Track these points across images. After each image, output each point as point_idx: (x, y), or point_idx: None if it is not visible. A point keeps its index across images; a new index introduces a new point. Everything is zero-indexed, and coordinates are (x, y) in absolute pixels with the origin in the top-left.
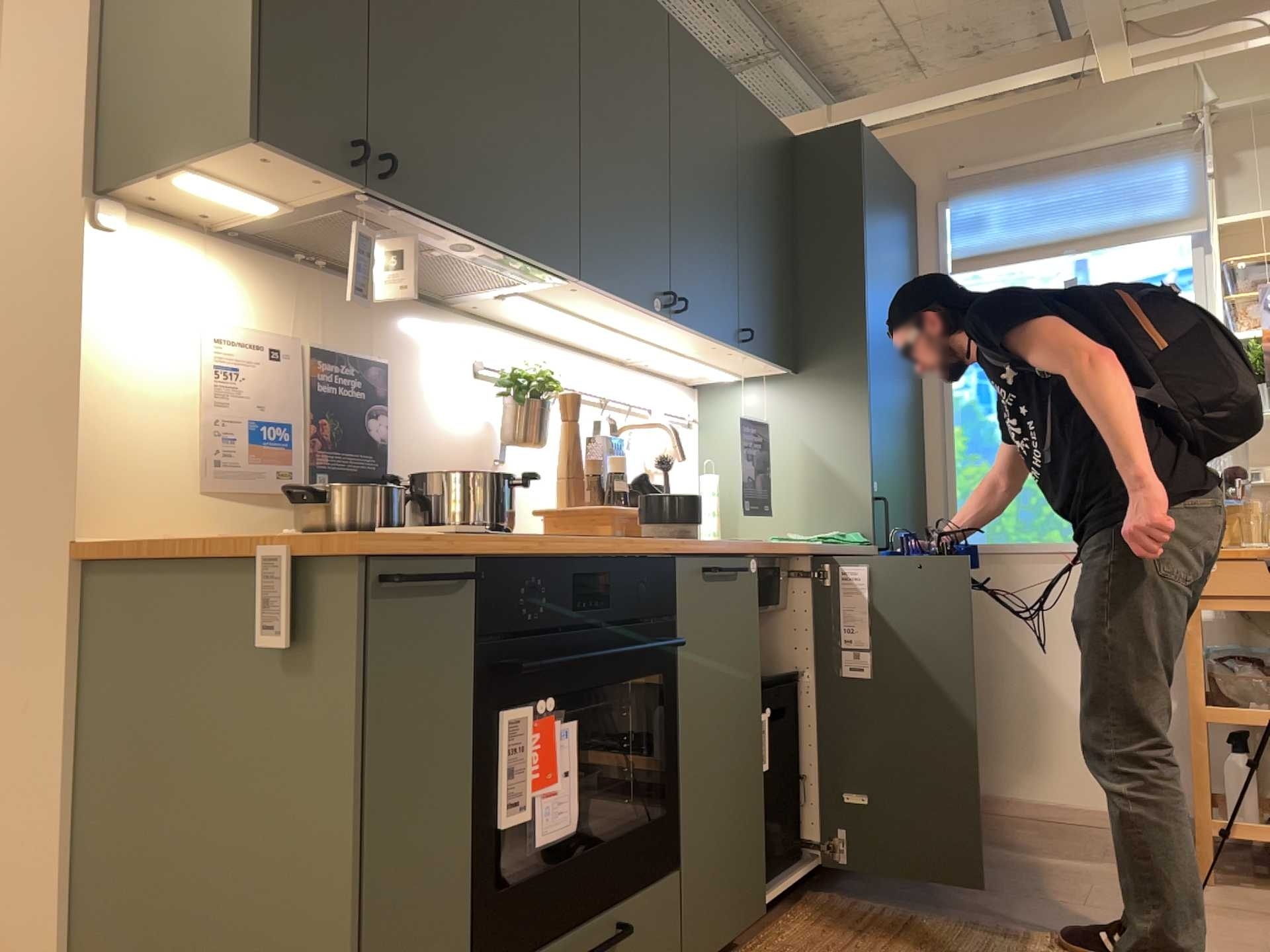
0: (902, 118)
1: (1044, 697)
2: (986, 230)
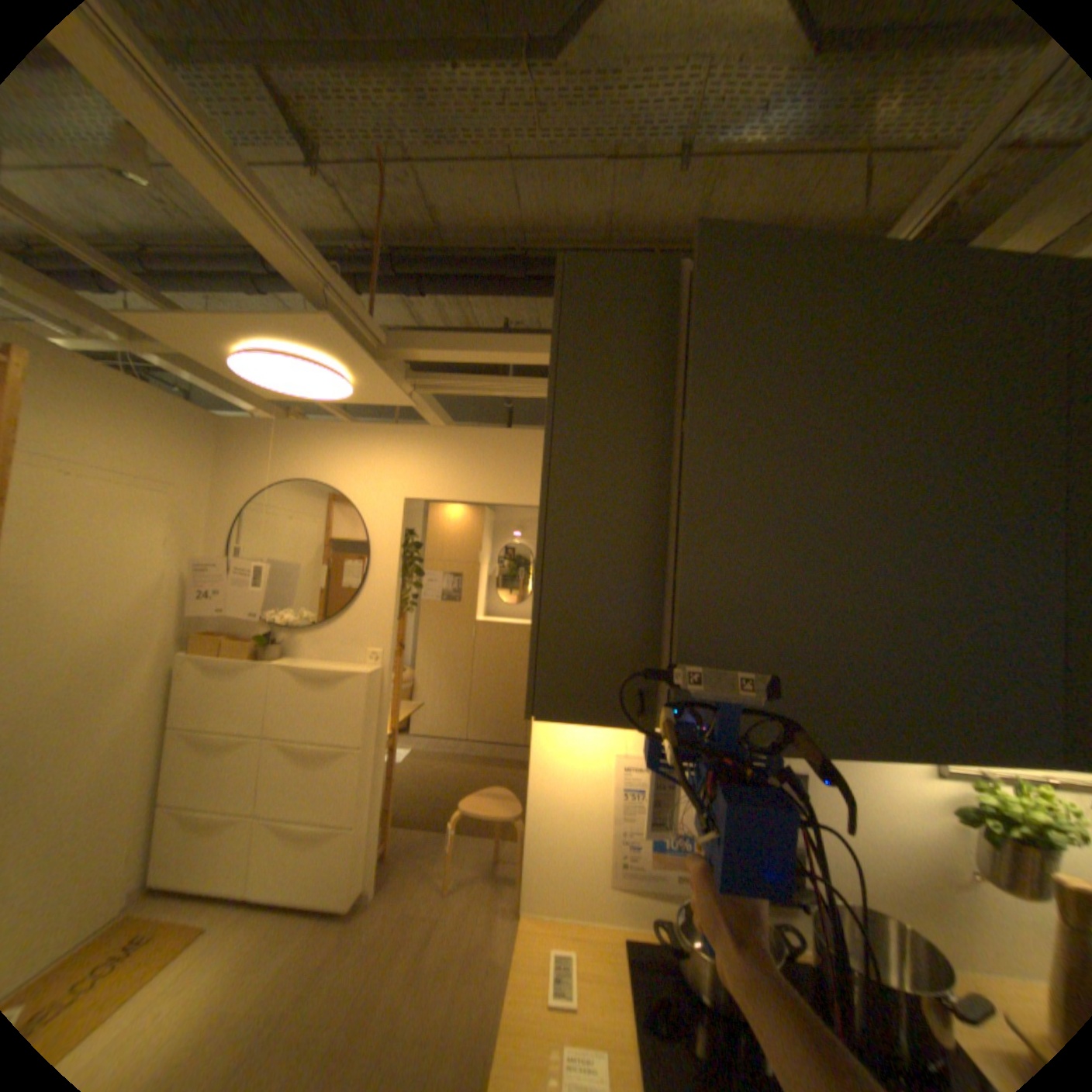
0: None
1: None
2: None
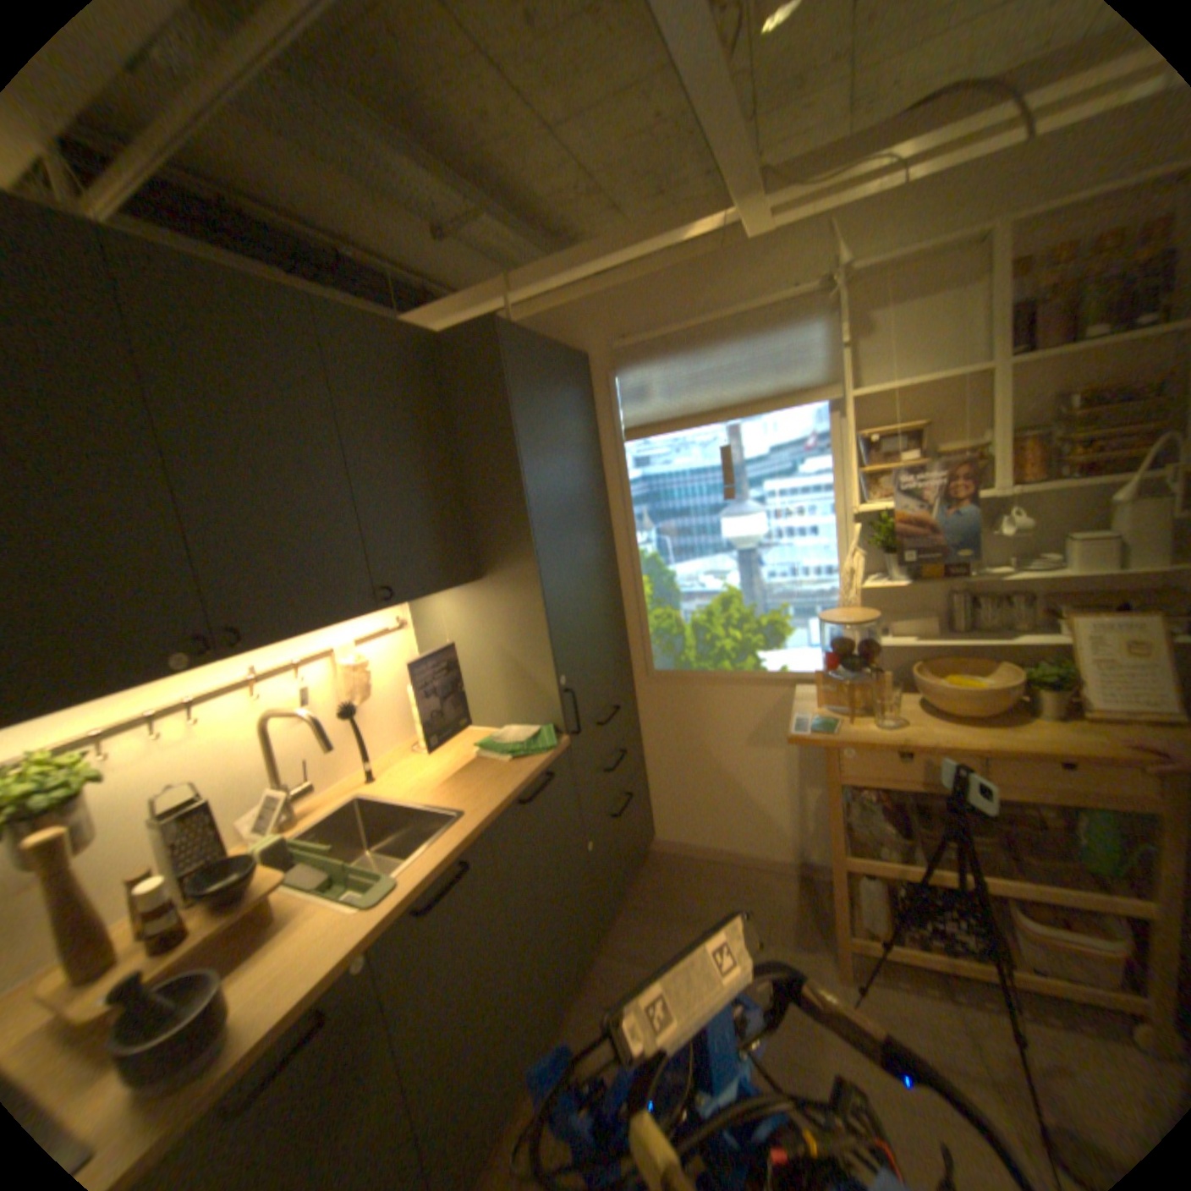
0: (572, 282)
1: (724, 783)
2: (649, 400)
